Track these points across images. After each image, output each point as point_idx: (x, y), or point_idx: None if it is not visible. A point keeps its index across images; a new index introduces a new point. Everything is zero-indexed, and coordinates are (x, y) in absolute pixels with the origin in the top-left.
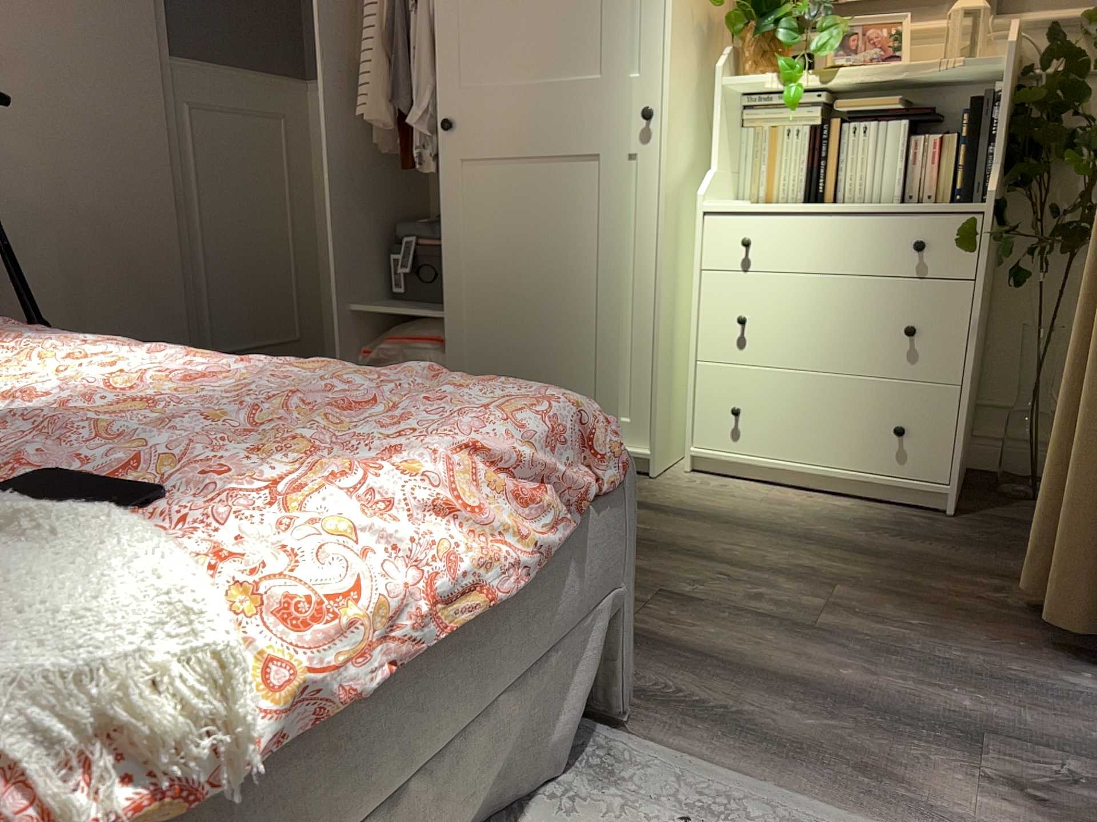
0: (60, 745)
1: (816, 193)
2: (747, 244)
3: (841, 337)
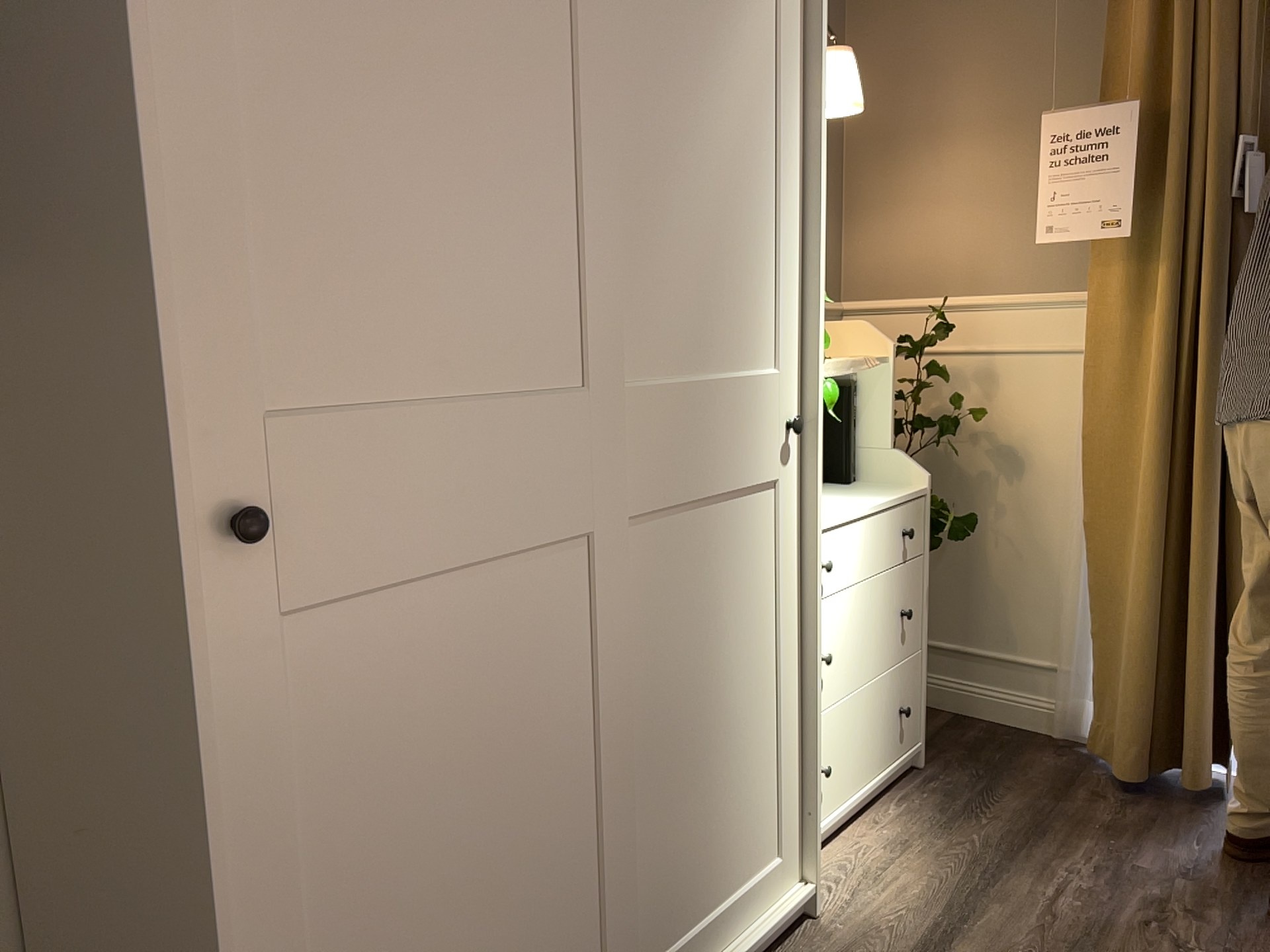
0: None
1: None
2: (833, 569)
3: (874, 640)
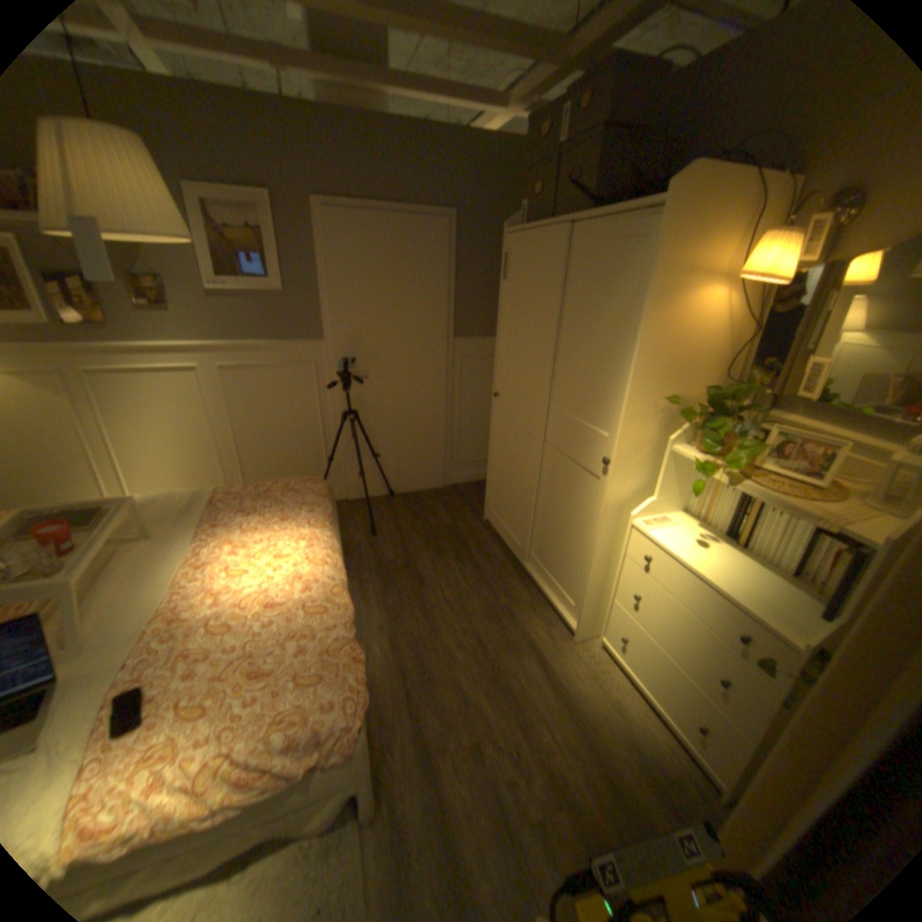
0: None
1: (736, 533)
2: (647, 560)
3: (687, 649)
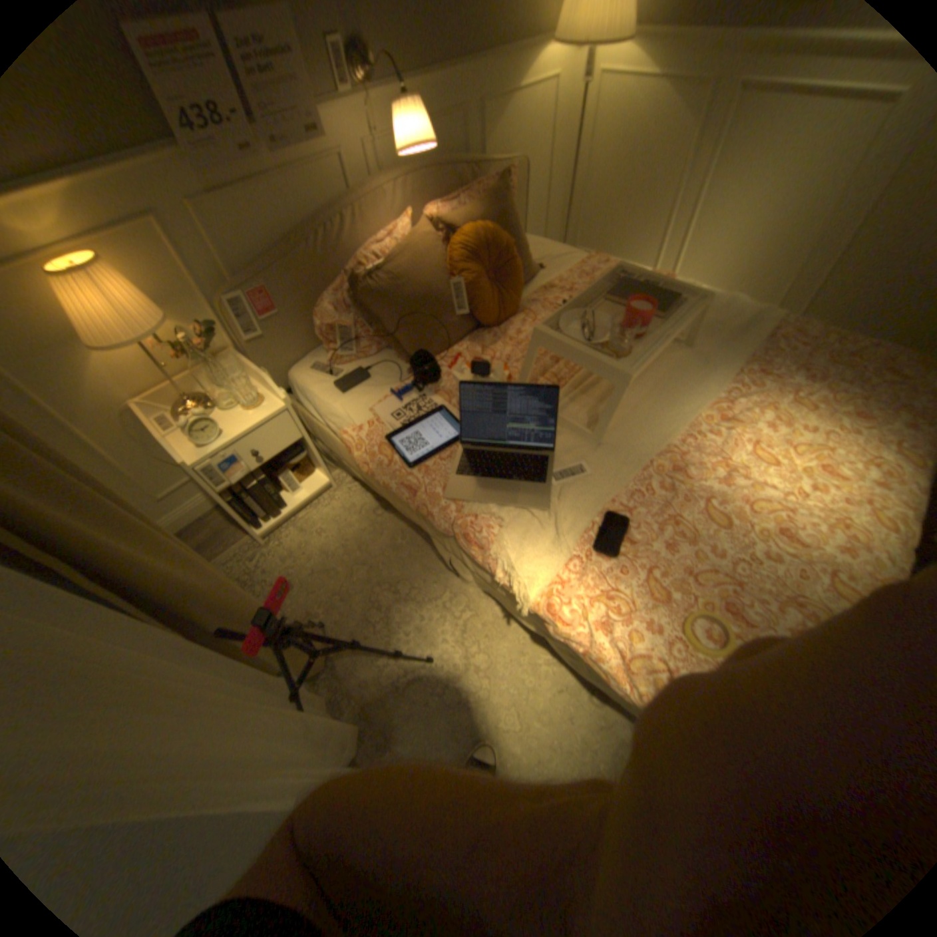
0: (510, 574)
1: None
2: None
3: None
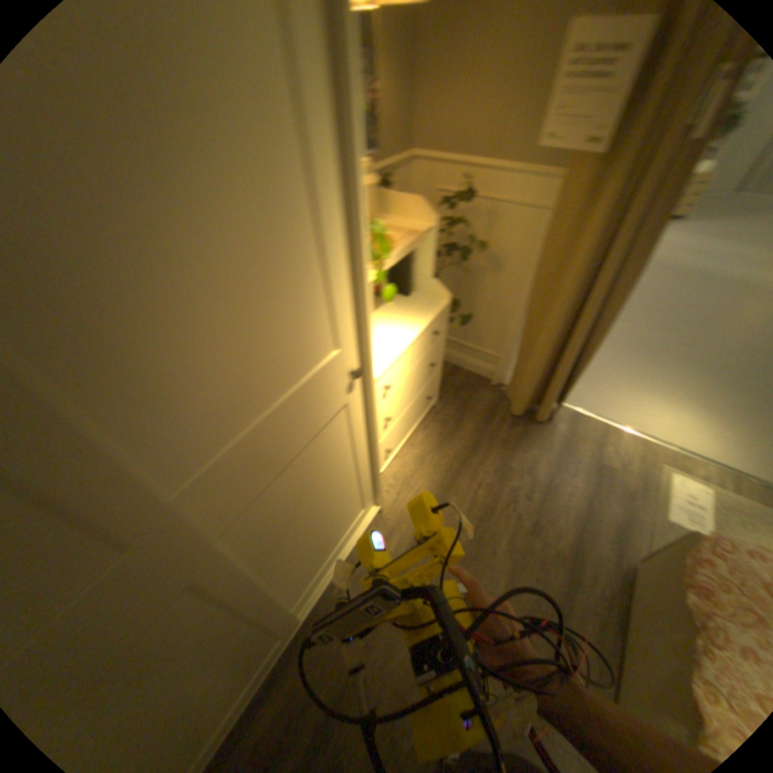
0: None
1: None
2: (389, 388)
3: (414, 387)
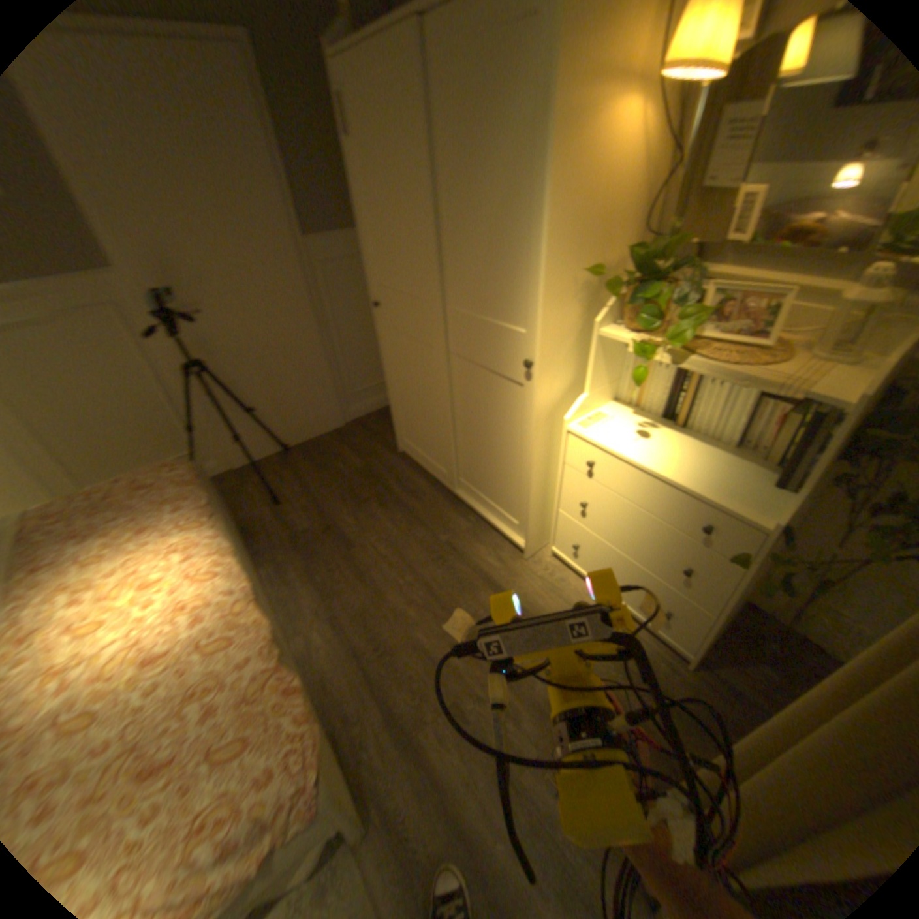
0: None
1: (671, 413)
2: (589, 466)
3: (642, 545)
